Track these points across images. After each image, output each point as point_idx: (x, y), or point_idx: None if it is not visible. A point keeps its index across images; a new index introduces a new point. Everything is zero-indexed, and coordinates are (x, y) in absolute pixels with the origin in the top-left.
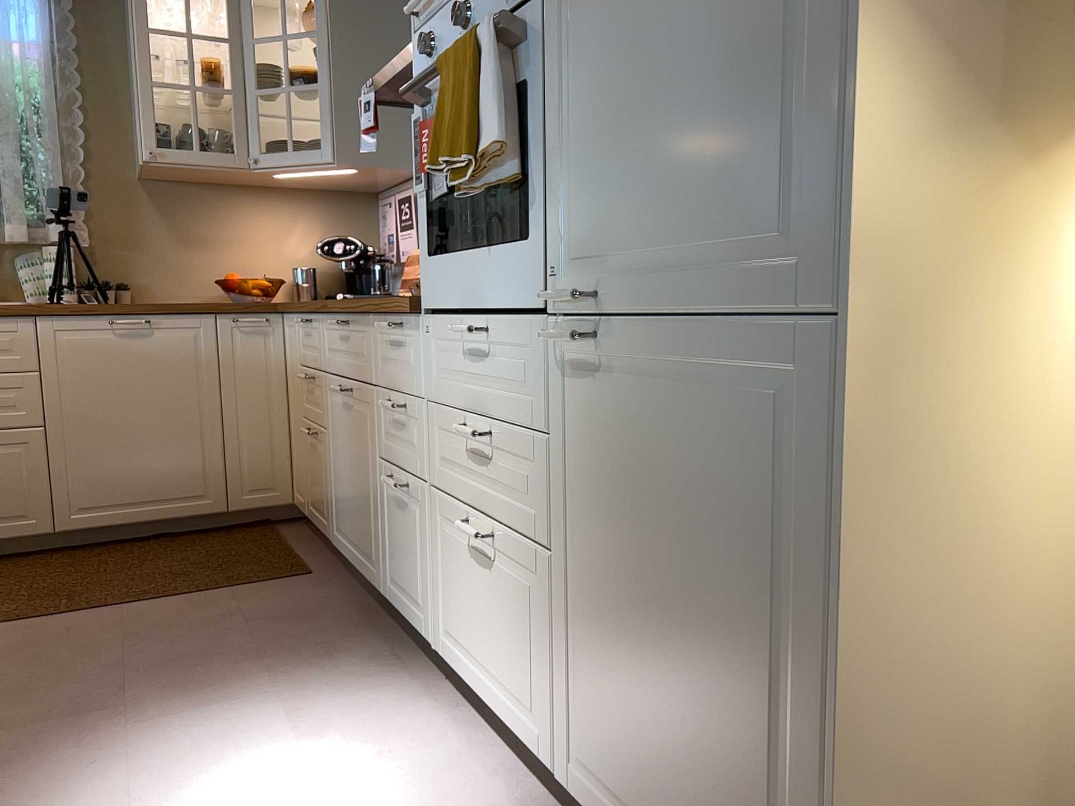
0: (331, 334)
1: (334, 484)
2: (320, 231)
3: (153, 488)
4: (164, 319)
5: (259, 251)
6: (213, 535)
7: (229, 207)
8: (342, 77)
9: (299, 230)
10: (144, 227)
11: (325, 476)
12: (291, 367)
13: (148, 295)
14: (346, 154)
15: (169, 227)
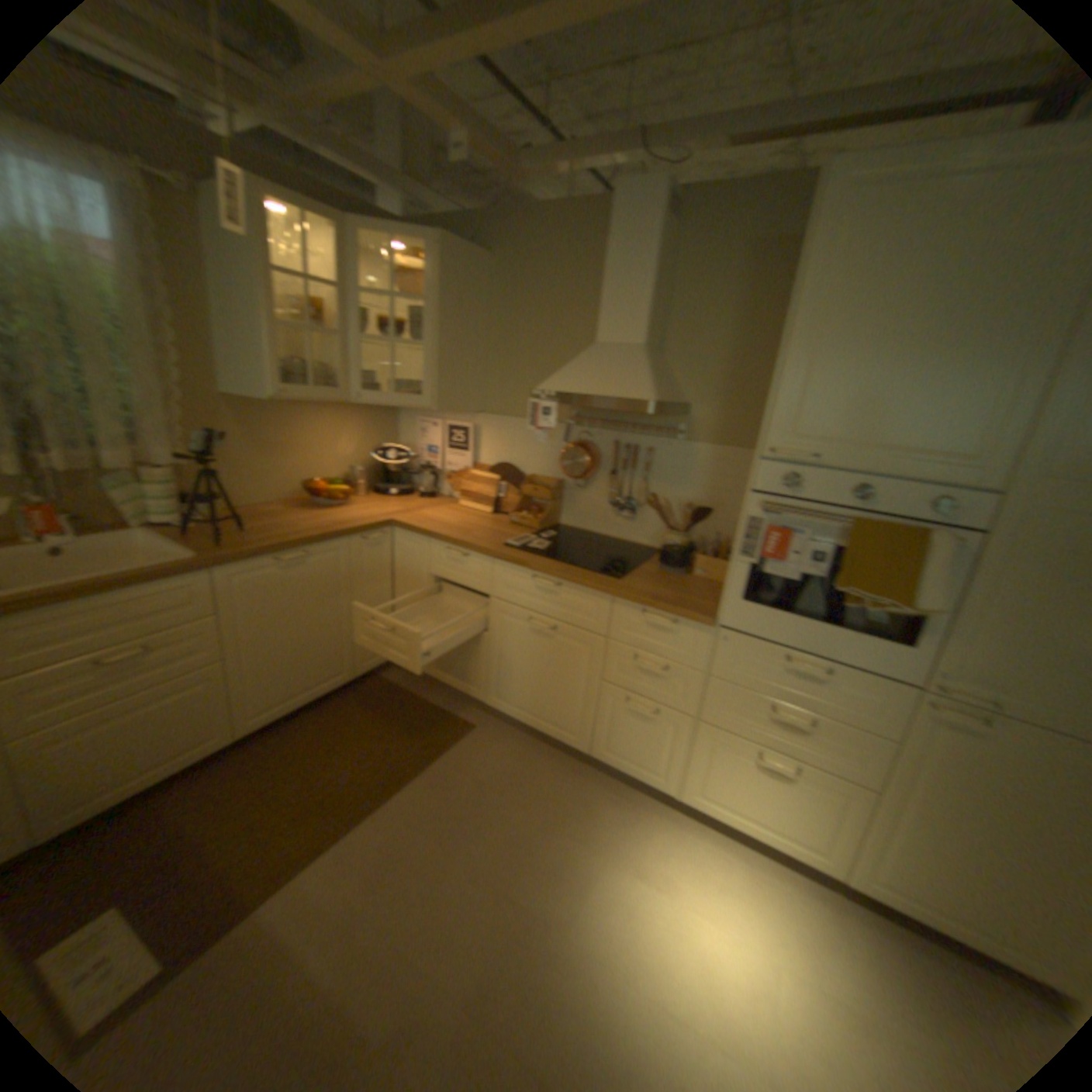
0: (512, 578)
1: (499, 671)
2: (358, 434)
3: (305, 681)
4: (312, 548)
5: (316, 454)
6: (344, 698)
7: (292, 417)
8: (439, 340)
9: (344, 435)
10: (221, 439)
11: (475, 660)
12: (406, 571)
13: (229, 500)
14: (438, 402)
15: (244, 438)
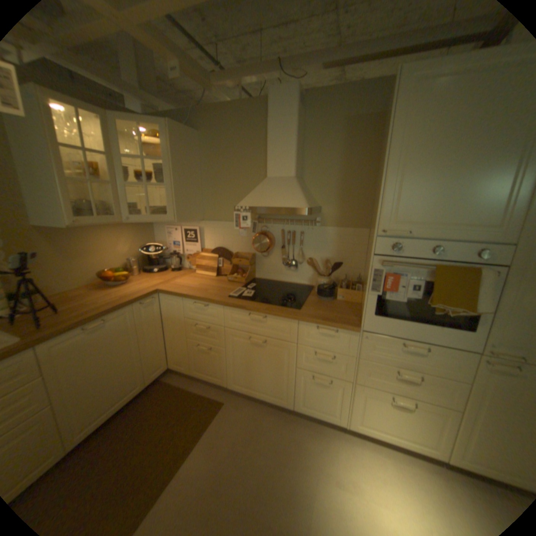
0: (237, 316)
1: (235, 370)
2: (131, 239)
3: (113, 399)
4: (109, 316)
5: (105, 254)
6: (140, 401)
7: (87, 235)
8: (175, 182)
9: (122, 241)
10: (38, 254)
11: (219, 365)
12: (171, 318)
13: (48, 292)
14: (179, 217)
15: (55, 251)
